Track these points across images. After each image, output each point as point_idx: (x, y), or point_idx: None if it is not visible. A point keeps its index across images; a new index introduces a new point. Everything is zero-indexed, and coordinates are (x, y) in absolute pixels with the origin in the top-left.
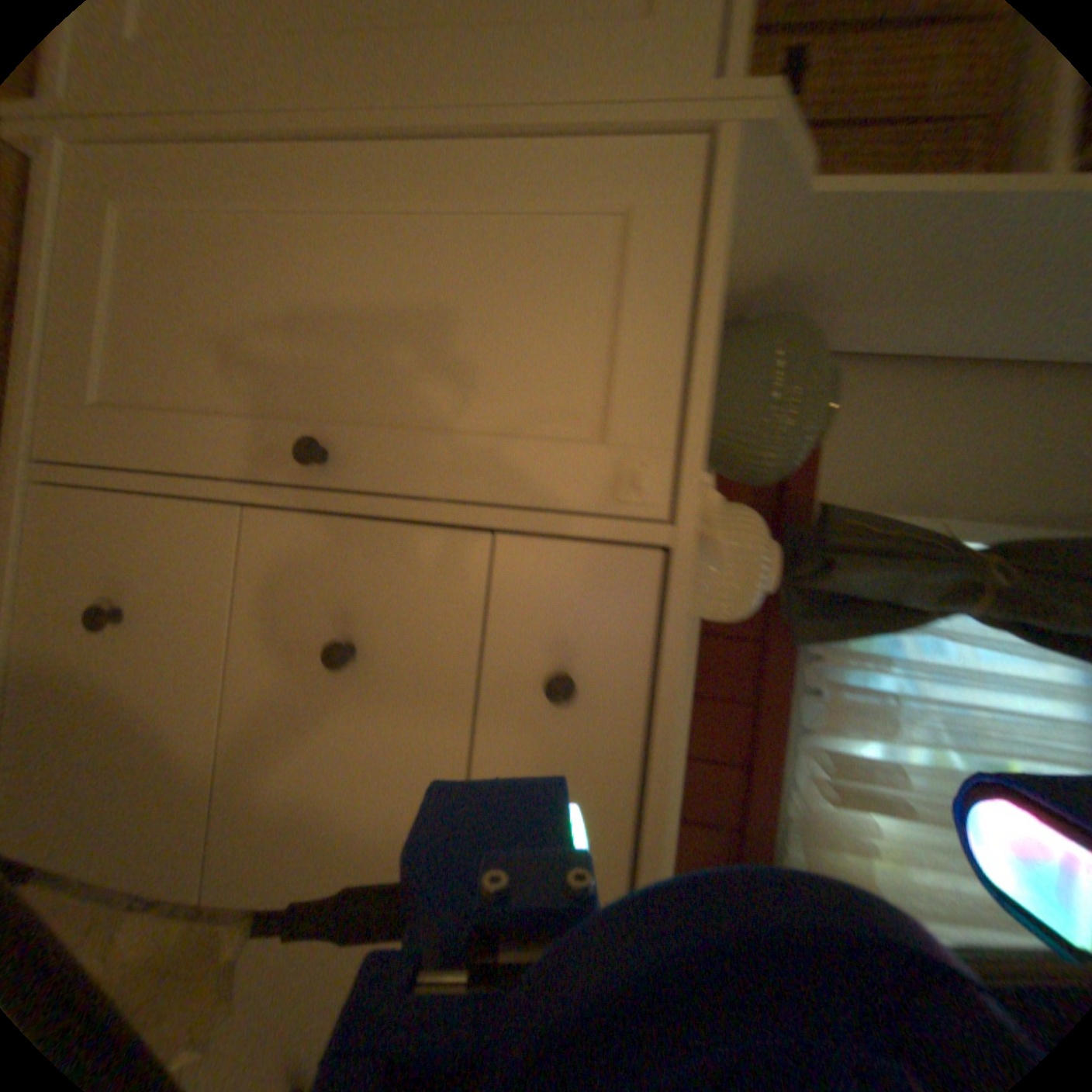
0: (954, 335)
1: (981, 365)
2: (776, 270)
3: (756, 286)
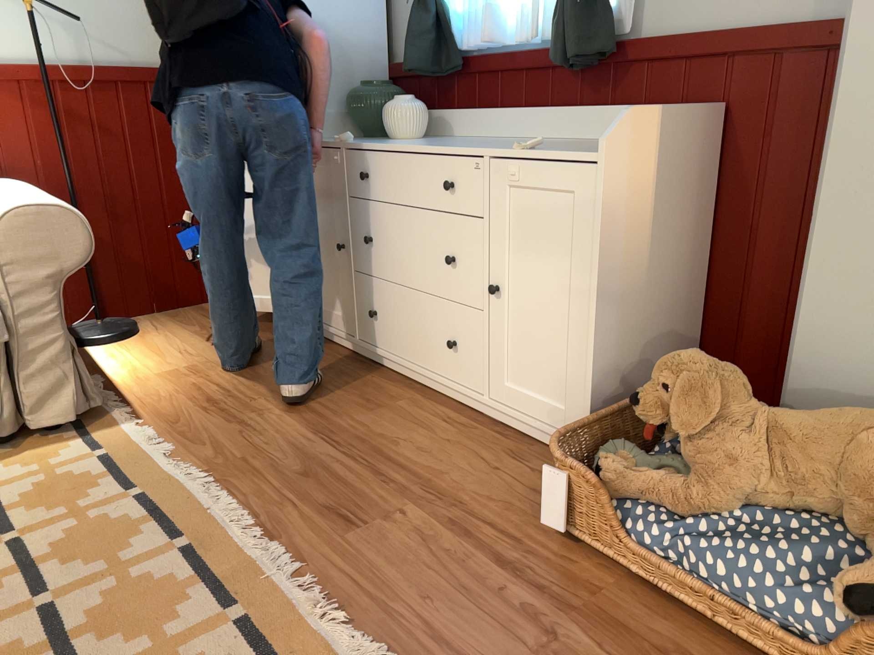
0: (361, 30)
1: (380, 3)
2: (332, 113)
3: (337, 118)
